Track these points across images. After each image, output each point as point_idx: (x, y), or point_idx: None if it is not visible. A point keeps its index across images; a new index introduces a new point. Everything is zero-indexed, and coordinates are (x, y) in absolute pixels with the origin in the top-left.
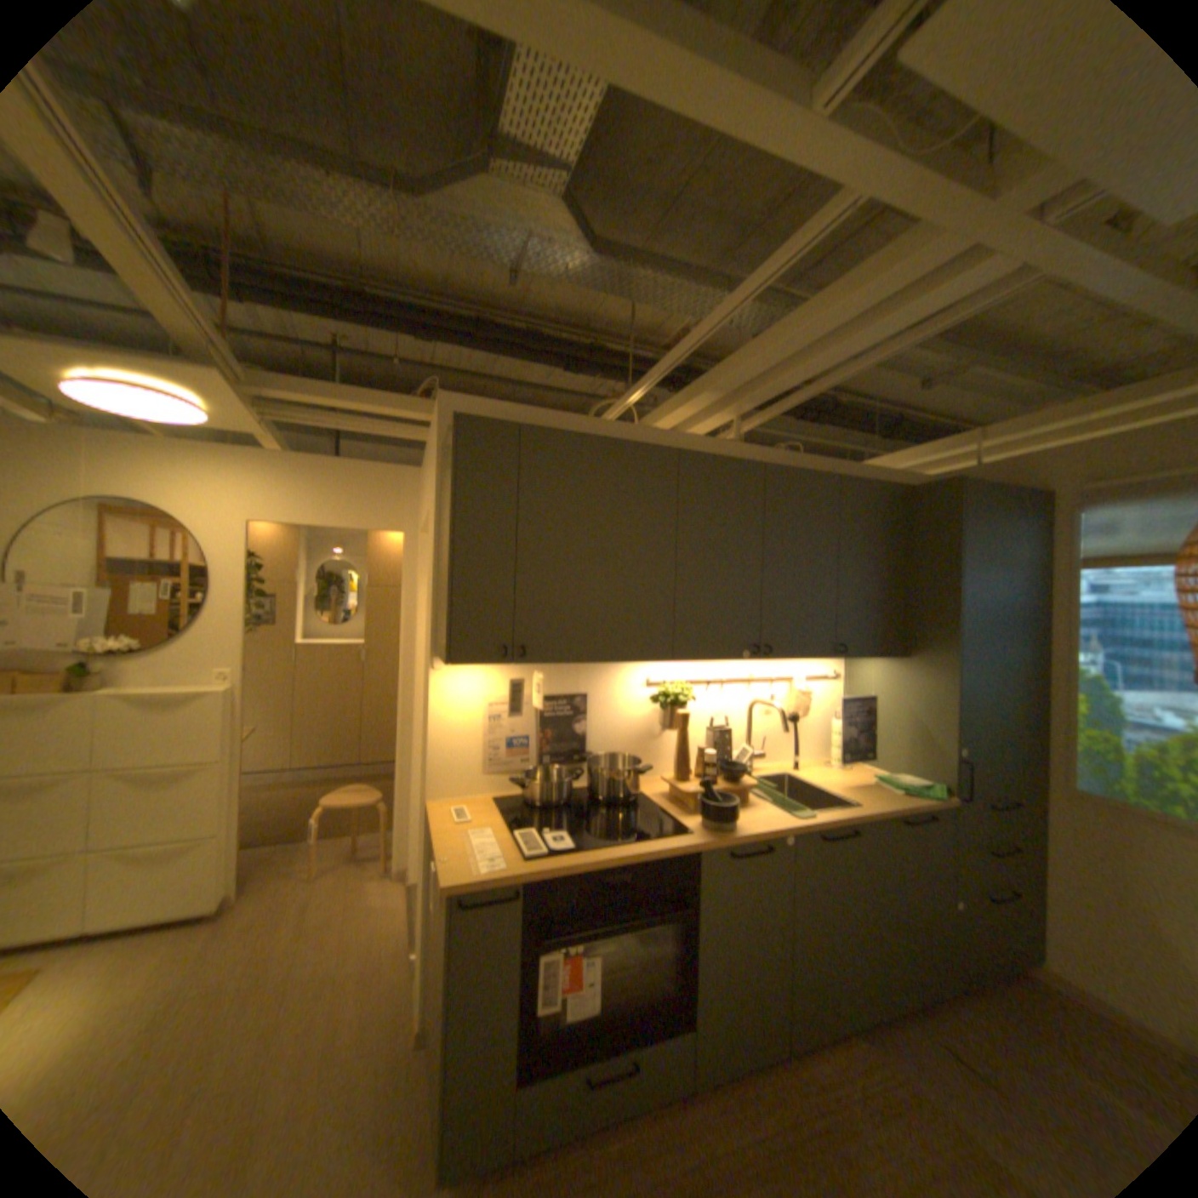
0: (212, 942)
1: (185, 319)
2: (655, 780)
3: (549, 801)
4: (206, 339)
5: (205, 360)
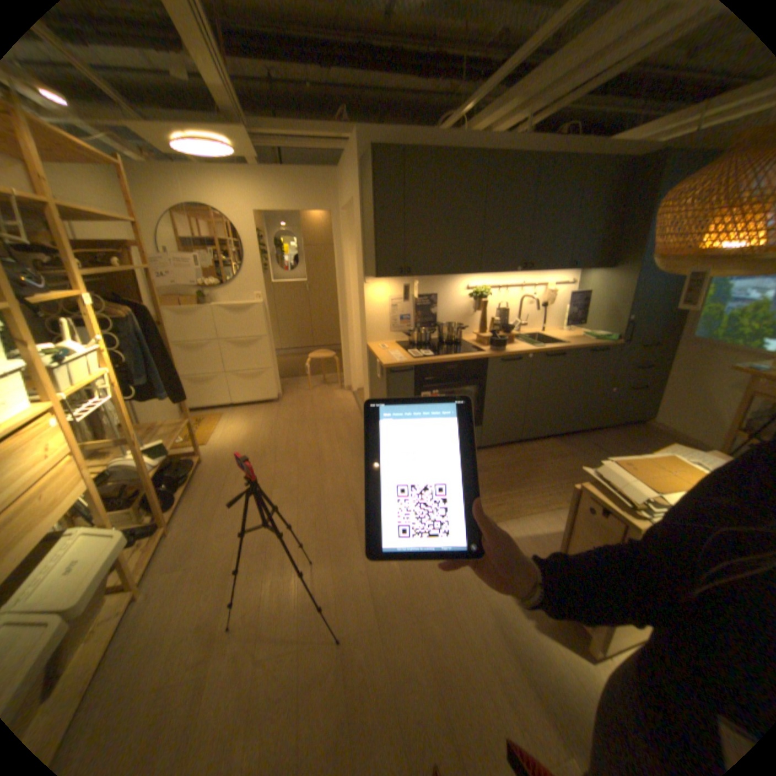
0: (278, 408)
1: (227, 98)
2: (468, 336)
3: (419, 341)
4: (233, 106)
5: (230, 117)
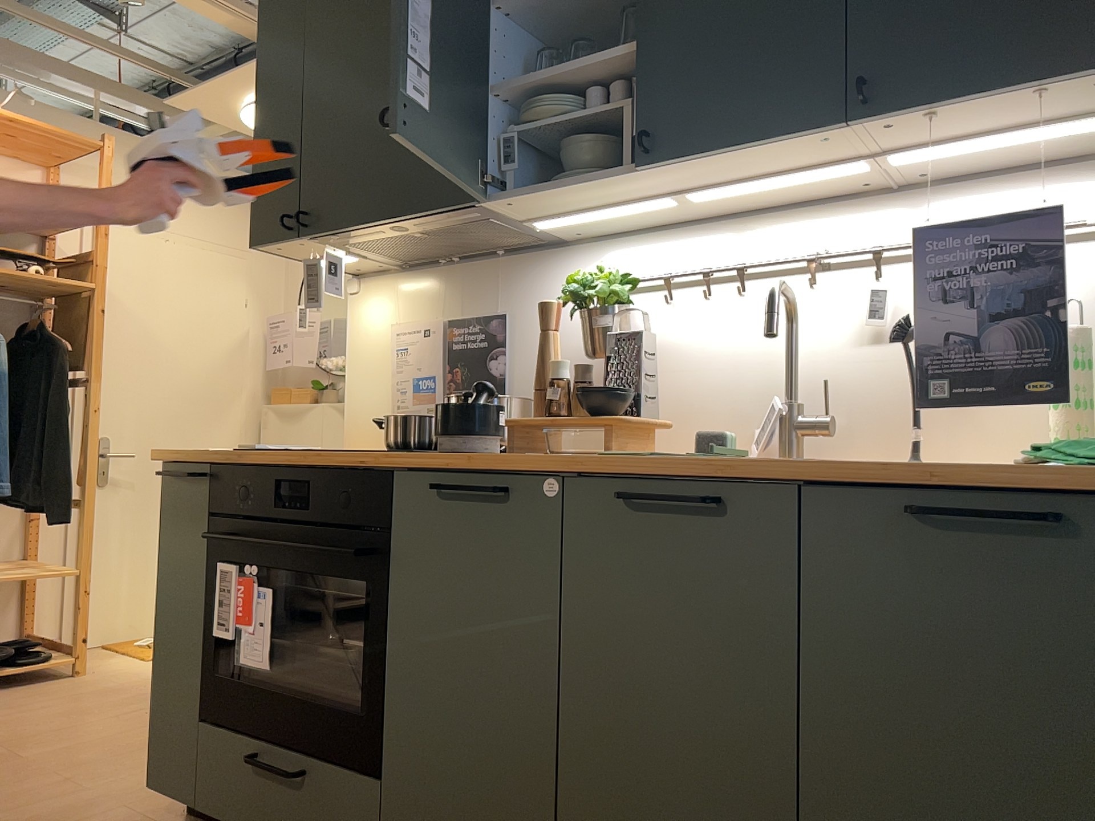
0: None
1: (231, 18)
2: None
3: (392, 441)
4: None
5: None
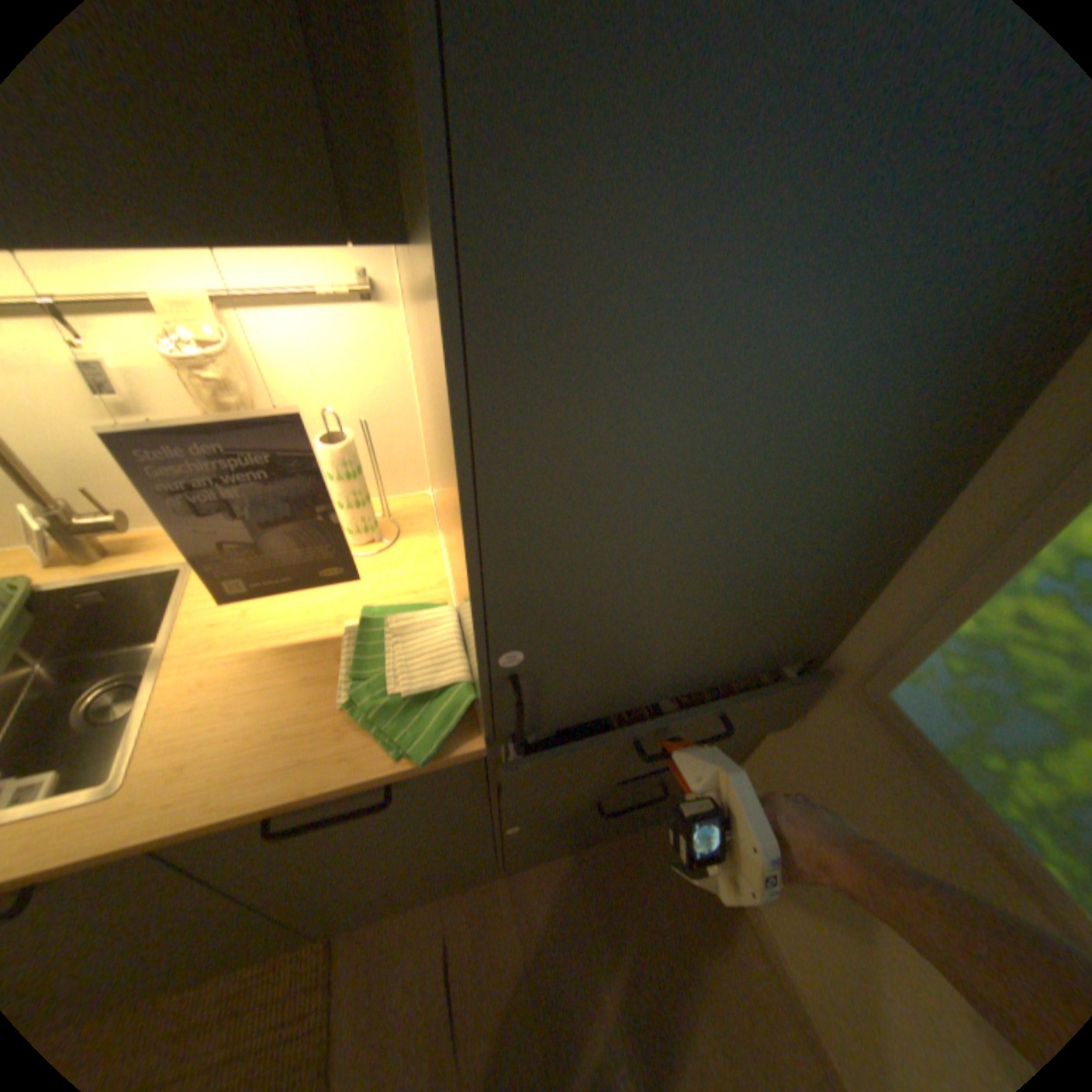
0: None
1: None
2: None
3: None
4: None
5: None
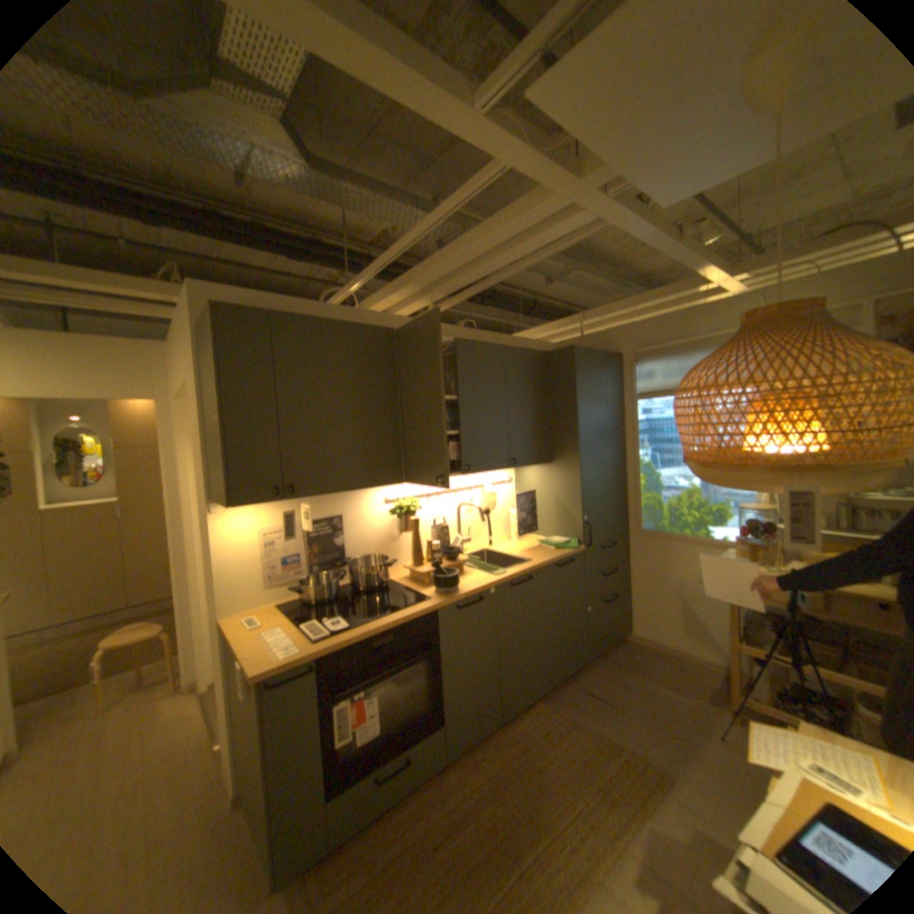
0: None
1: None
2: (398, 569)
3: (322, 598)
4: None
5: None
